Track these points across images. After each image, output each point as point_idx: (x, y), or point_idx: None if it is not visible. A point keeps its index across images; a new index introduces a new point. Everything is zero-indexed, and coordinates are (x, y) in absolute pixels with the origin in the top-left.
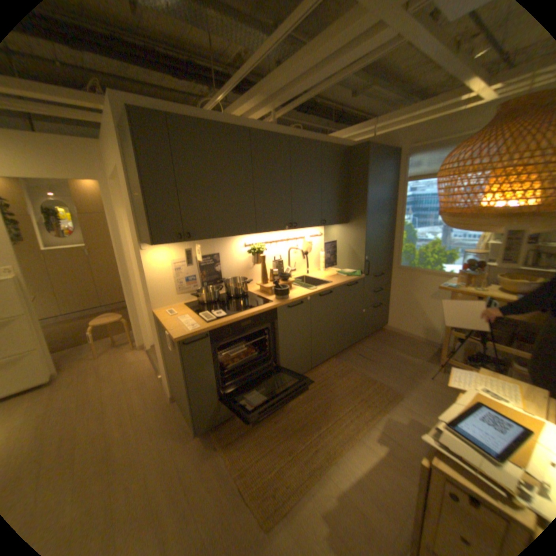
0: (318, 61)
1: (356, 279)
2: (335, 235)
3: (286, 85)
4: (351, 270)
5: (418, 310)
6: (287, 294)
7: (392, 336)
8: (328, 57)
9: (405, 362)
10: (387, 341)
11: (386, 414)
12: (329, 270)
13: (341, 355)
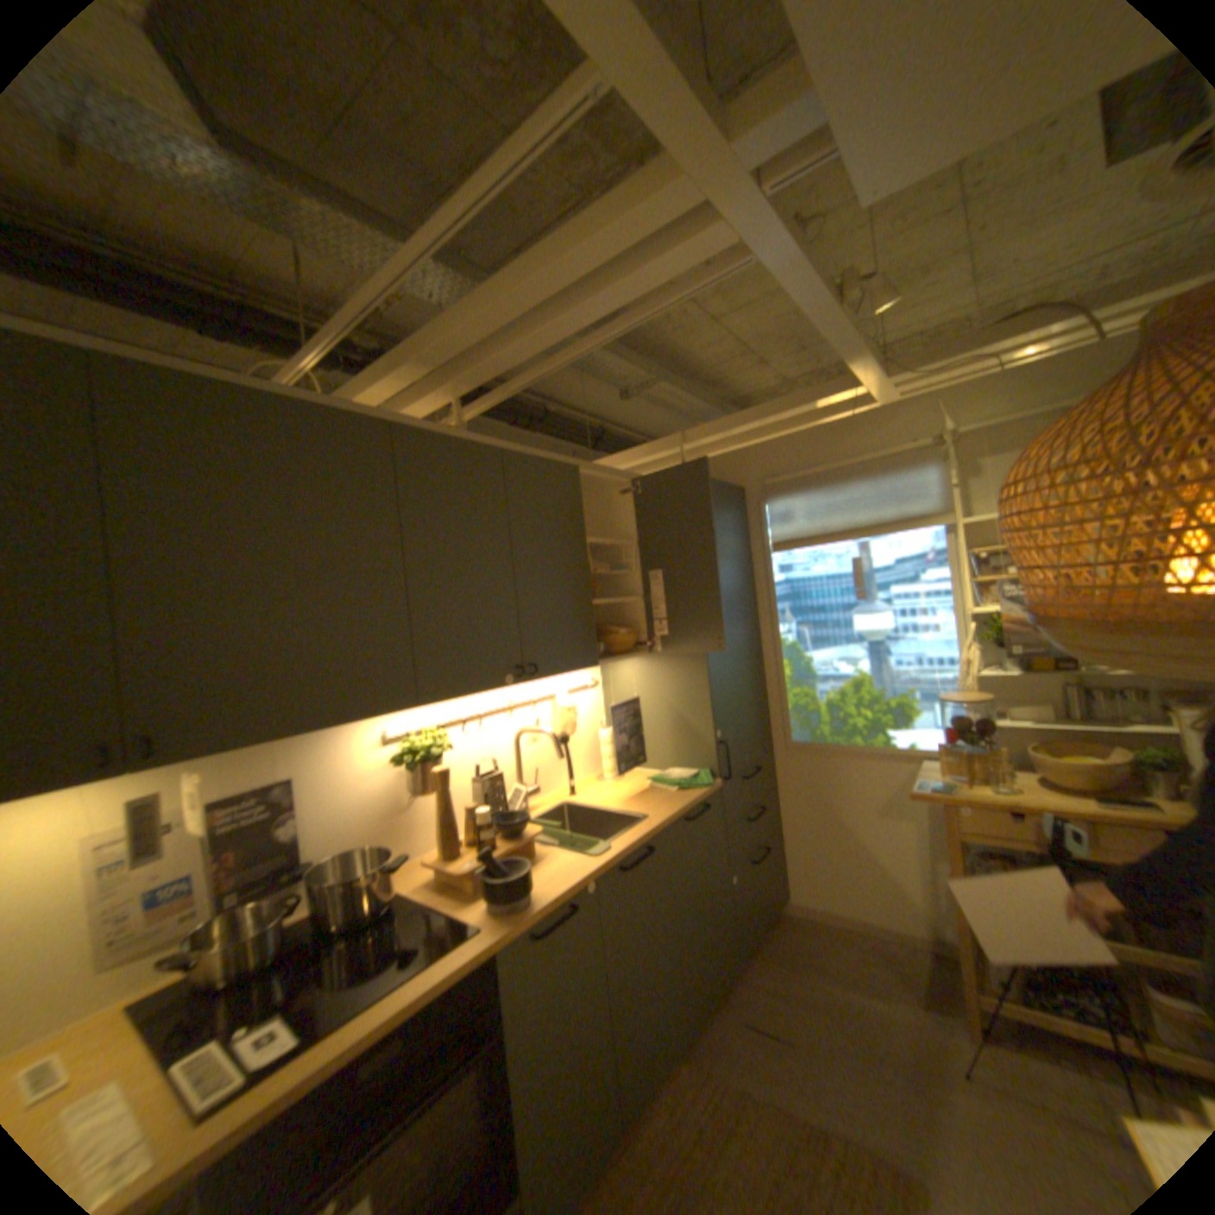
0: (565, 285)
1: (704, 797)
2: (630, 682)
3: (487, 338)
4: (685, 771)
5: (857, 852)
6: (526, 890)
7: (810, 936)
8: (589, 276)
9: (872, 1025)
10: (804, 955)
11: None
12: (626, 774)
13: (699, 1038)
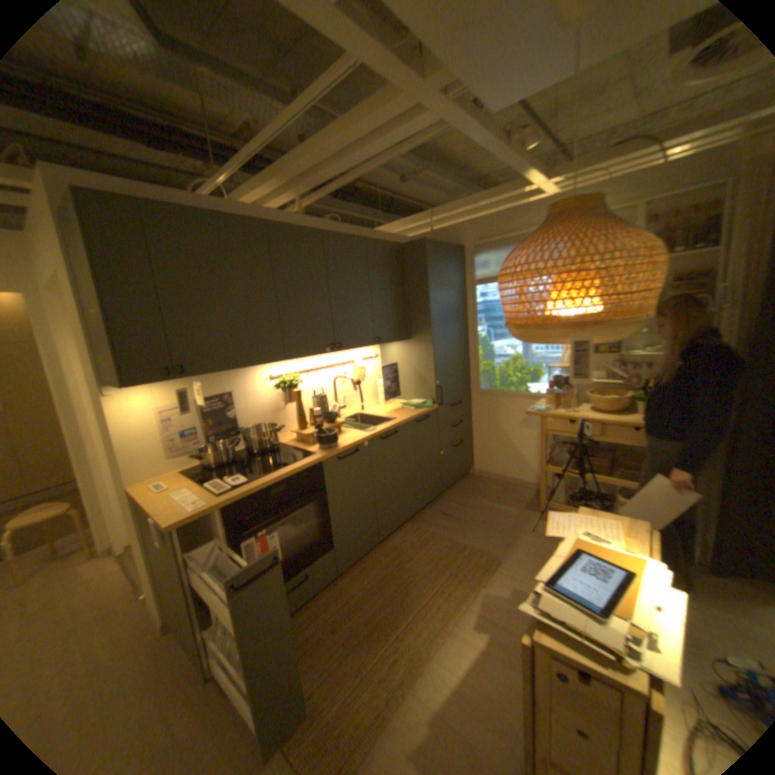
0: (351, 143)
1: (427, 412)
2: (395, 355)
3: (312, 168)
4: (420, 401)
5: (507, 444)
6: (336, 441)
7: (481, 482)
8: (363, 138)
9: (499, 514)
10: (475, 489)
11: (482, 588)
12: (391, 402)
13: (419, 516)
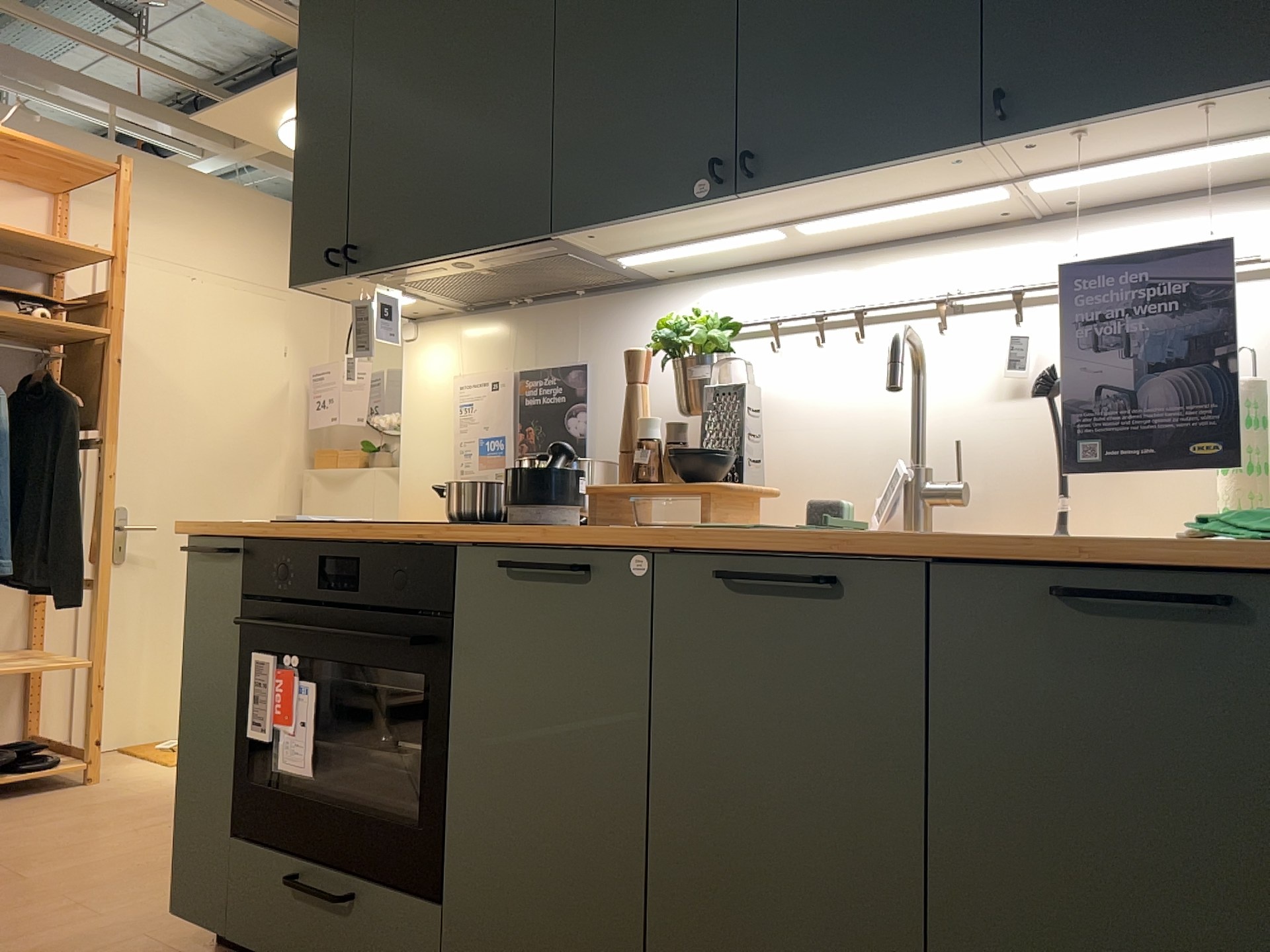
0: None
1: (1208, 555)
2: None
3: None
4: None
5: None
6: (546, 509)
7: None
8: None
9: None
10: None
11: None
12: None
13: None
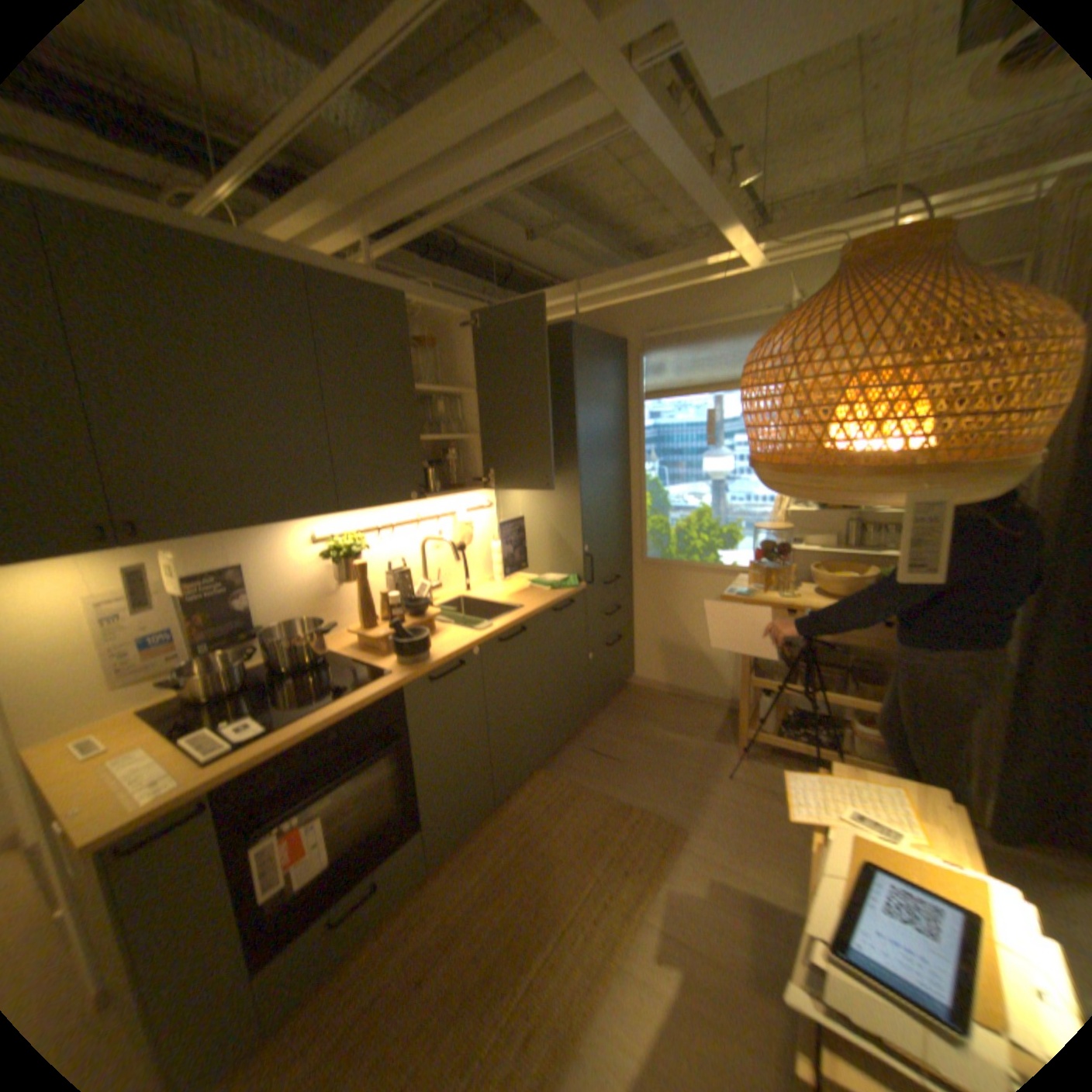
0: (458, 141)
1: (570, 595)
2: (519, 505)
3: (389, 185)
4: (558, 577)
5: (685, 640)
6: (426, 650)
7: (645, 697)
8: (479, 135)
9: (676, 750)
10: (638, 709)
11: (662, 882)
12: (513, 578)
13: (555, 758)
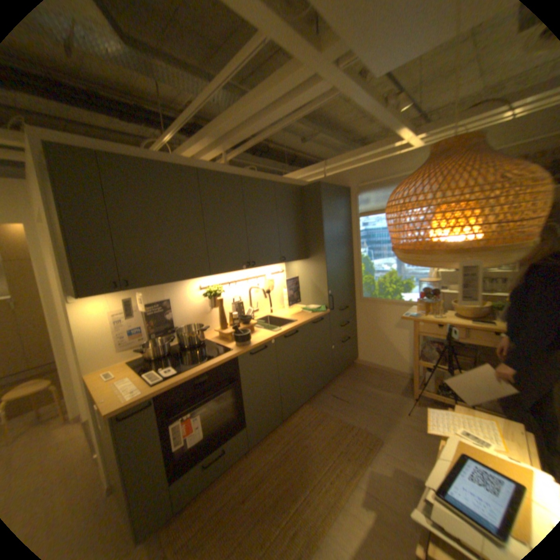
0: (262, 108)
1: (321, 315)
2: (296, 271)
3: (233, 129)
4: (315, 306)
5: (385, 341)
6: (248, 340)
7: (364, 370)
8: (271, 104)
9: (379, 398)
10: (360, 376)
11: (368, 466)
12: (293, 307)
13: (315, 399)
